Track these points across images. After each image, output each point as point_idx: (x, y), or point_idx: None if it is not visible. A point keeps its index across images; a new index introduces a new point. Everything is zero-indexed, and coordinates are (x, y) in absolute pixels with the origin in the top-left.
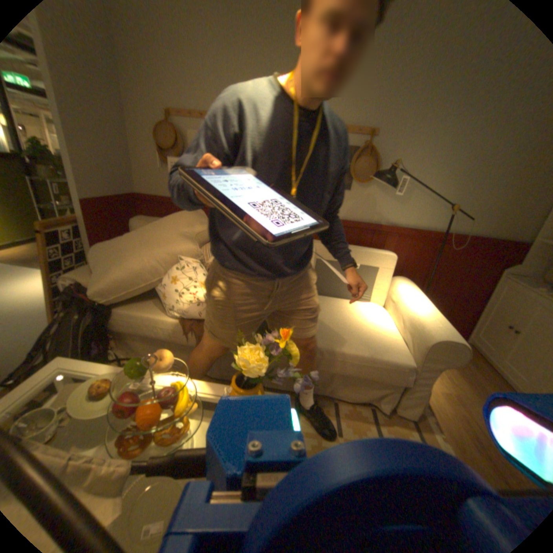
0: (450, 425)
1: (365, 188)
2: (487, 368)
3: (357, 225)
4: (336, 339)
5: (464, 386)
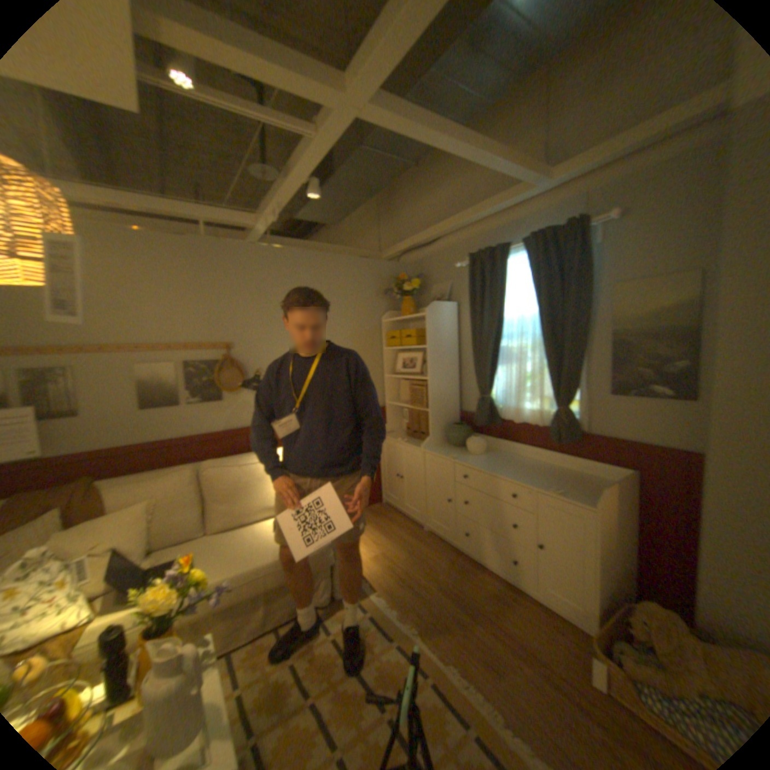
0: (380, 581)
1: (238, 395)
2: (399, 517)
3: (242, 432)
4: (252, 557)
5: (385, 543)
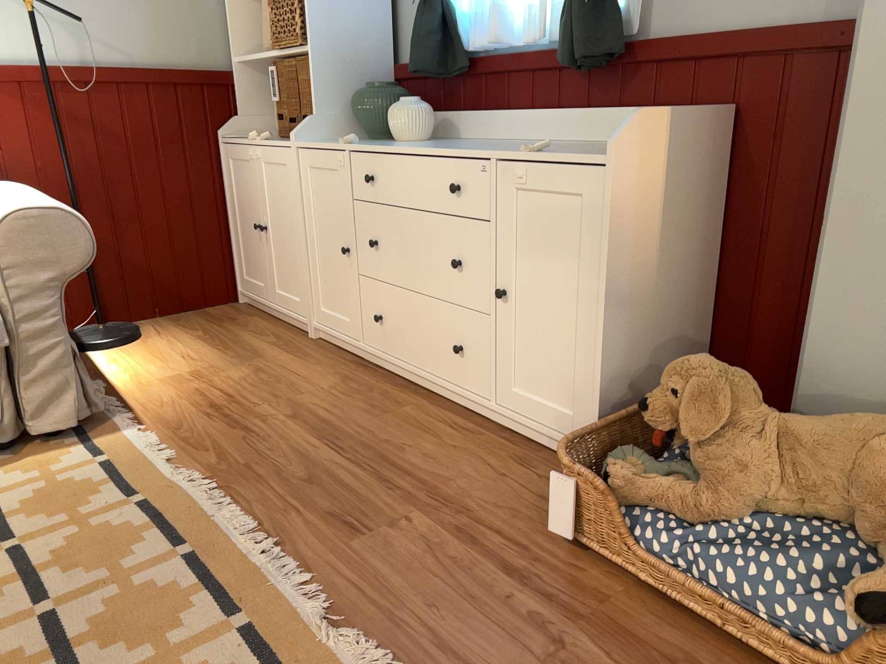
0: (162, 408)
1: None
2: (263, 321)
3: None
4: None
5: (209, 356)
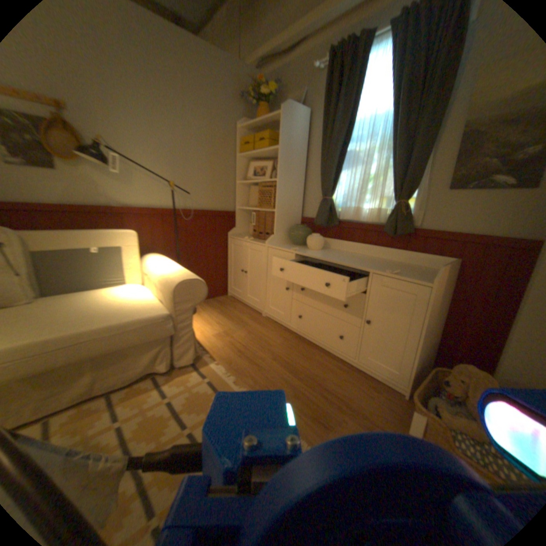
0: (220, 352)
1: (76, 168)
2: (241, 306)
3: (83, 209)
4: (75, 322)
5: (227, 323)
